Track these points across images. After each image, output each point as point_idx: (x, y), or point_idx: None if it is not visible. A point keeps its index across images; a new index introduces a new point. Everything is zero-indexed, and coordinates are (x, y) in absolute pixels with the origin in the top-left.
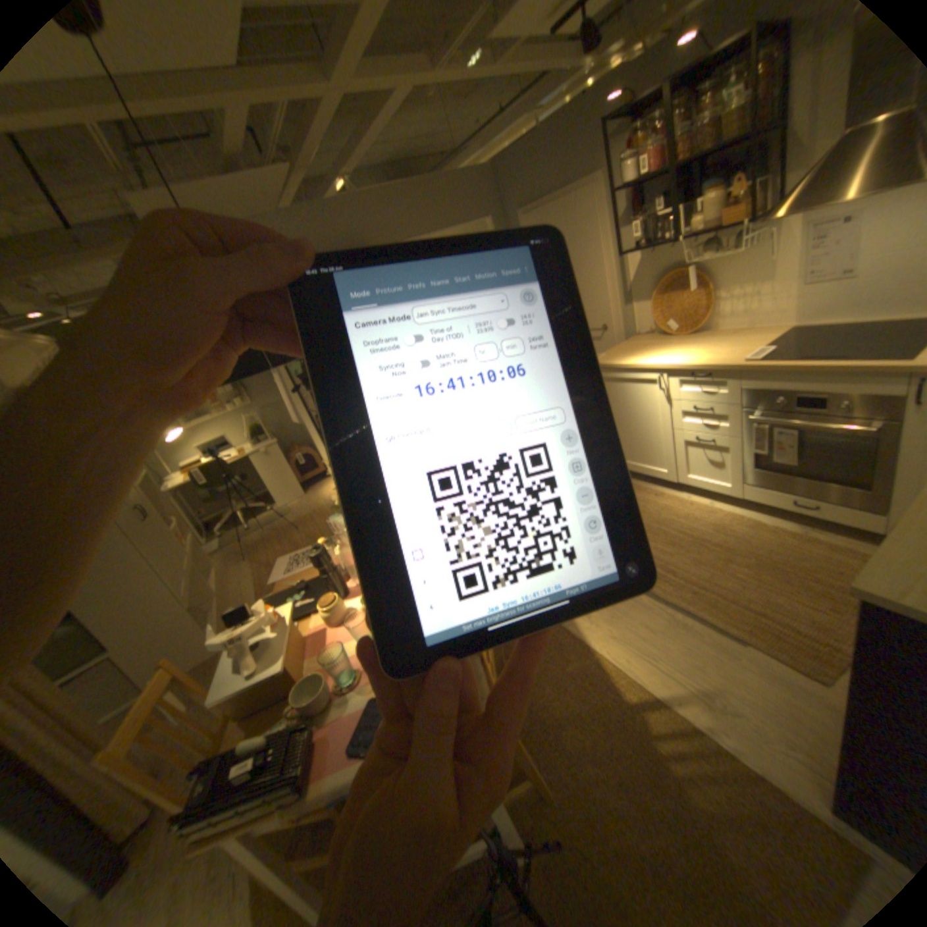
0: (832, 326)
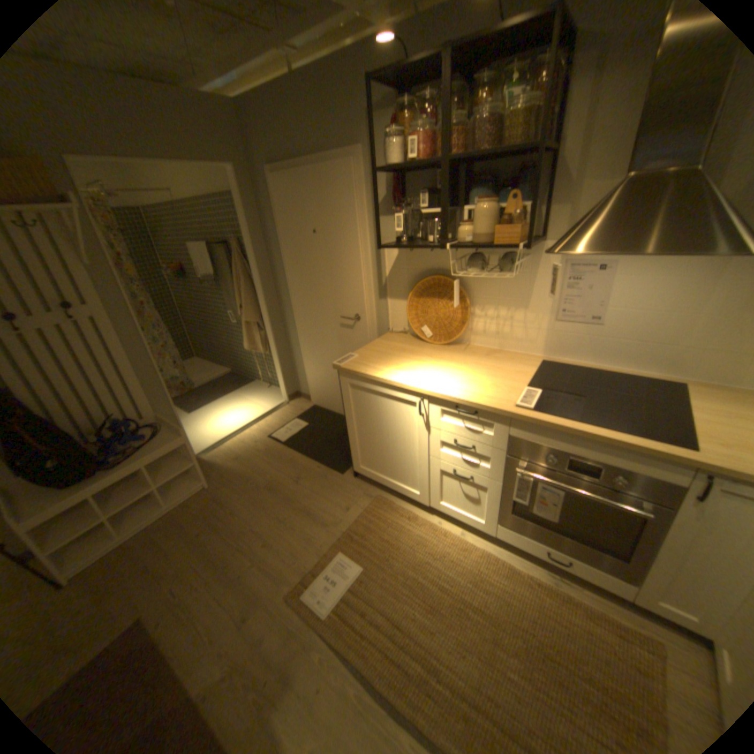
0: (576, 365)
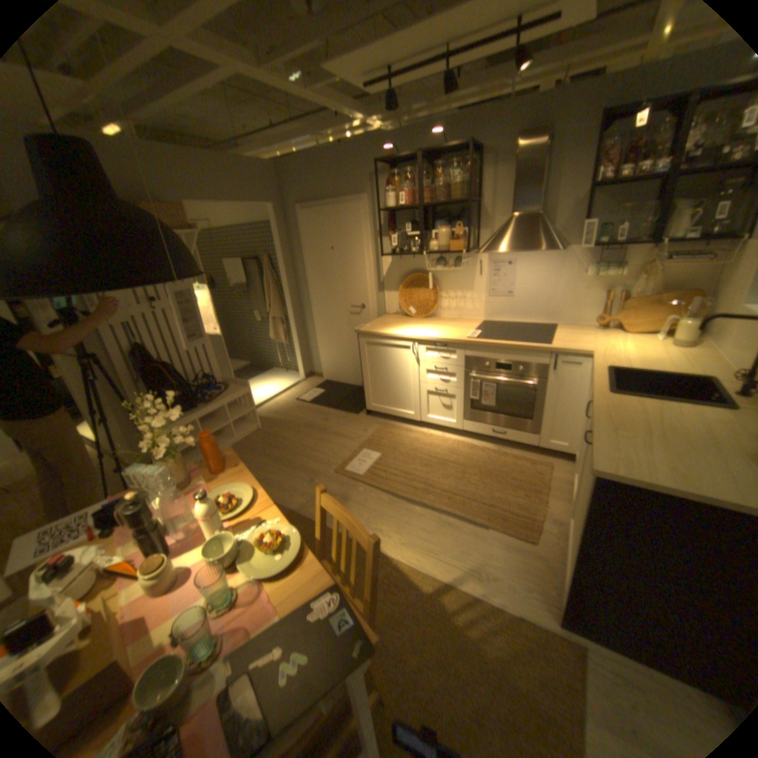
0: (503, 323)
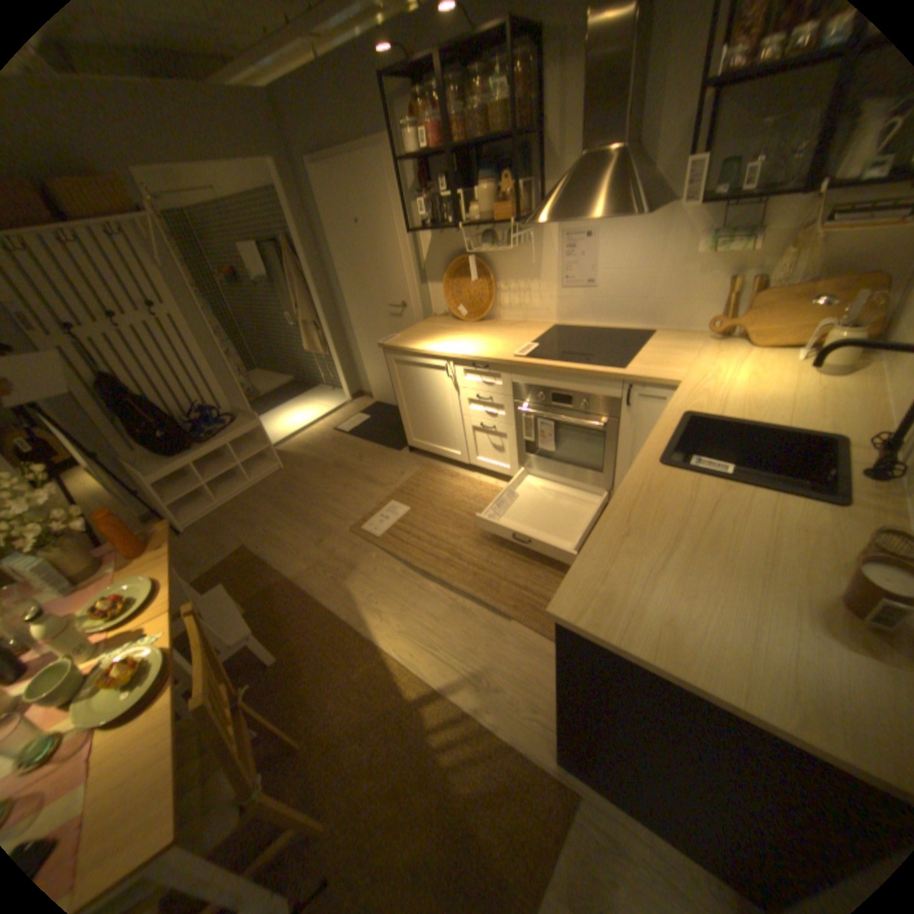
0: (582, 327)
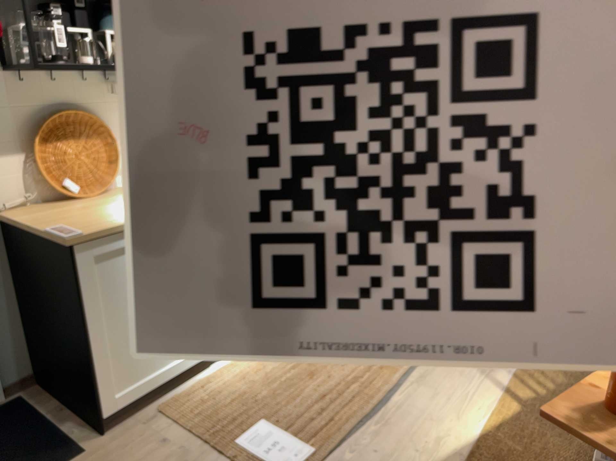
0: None
